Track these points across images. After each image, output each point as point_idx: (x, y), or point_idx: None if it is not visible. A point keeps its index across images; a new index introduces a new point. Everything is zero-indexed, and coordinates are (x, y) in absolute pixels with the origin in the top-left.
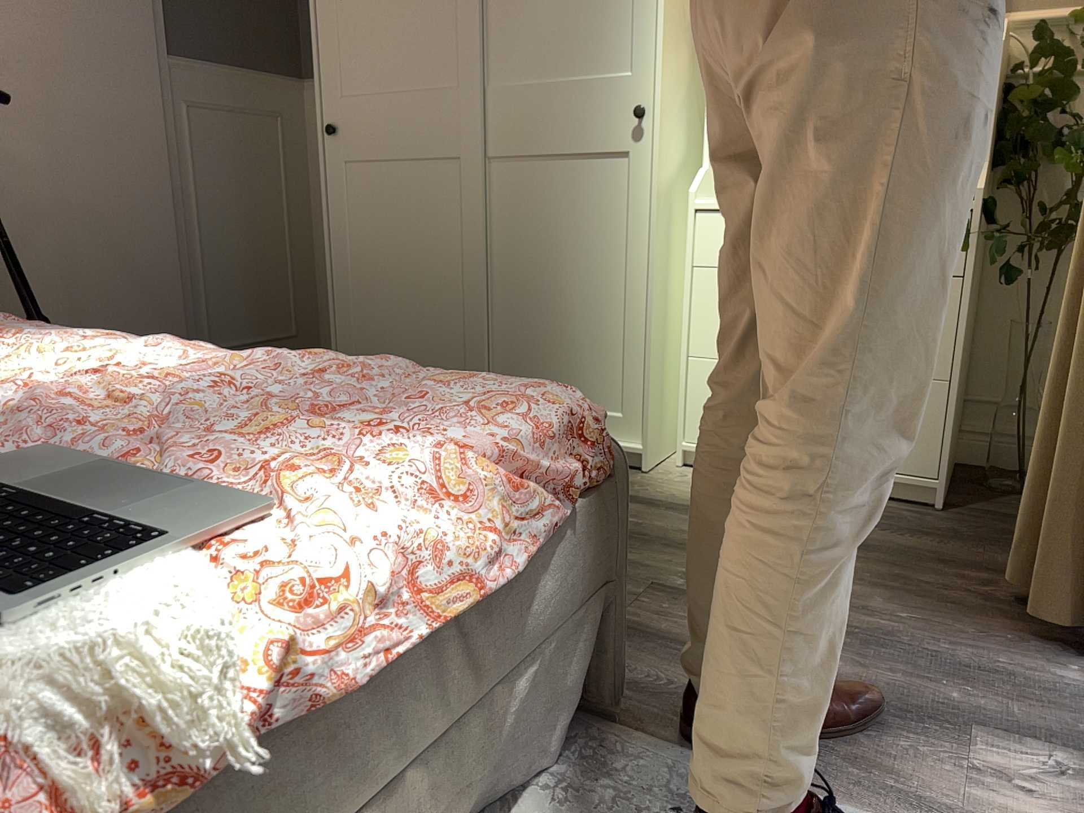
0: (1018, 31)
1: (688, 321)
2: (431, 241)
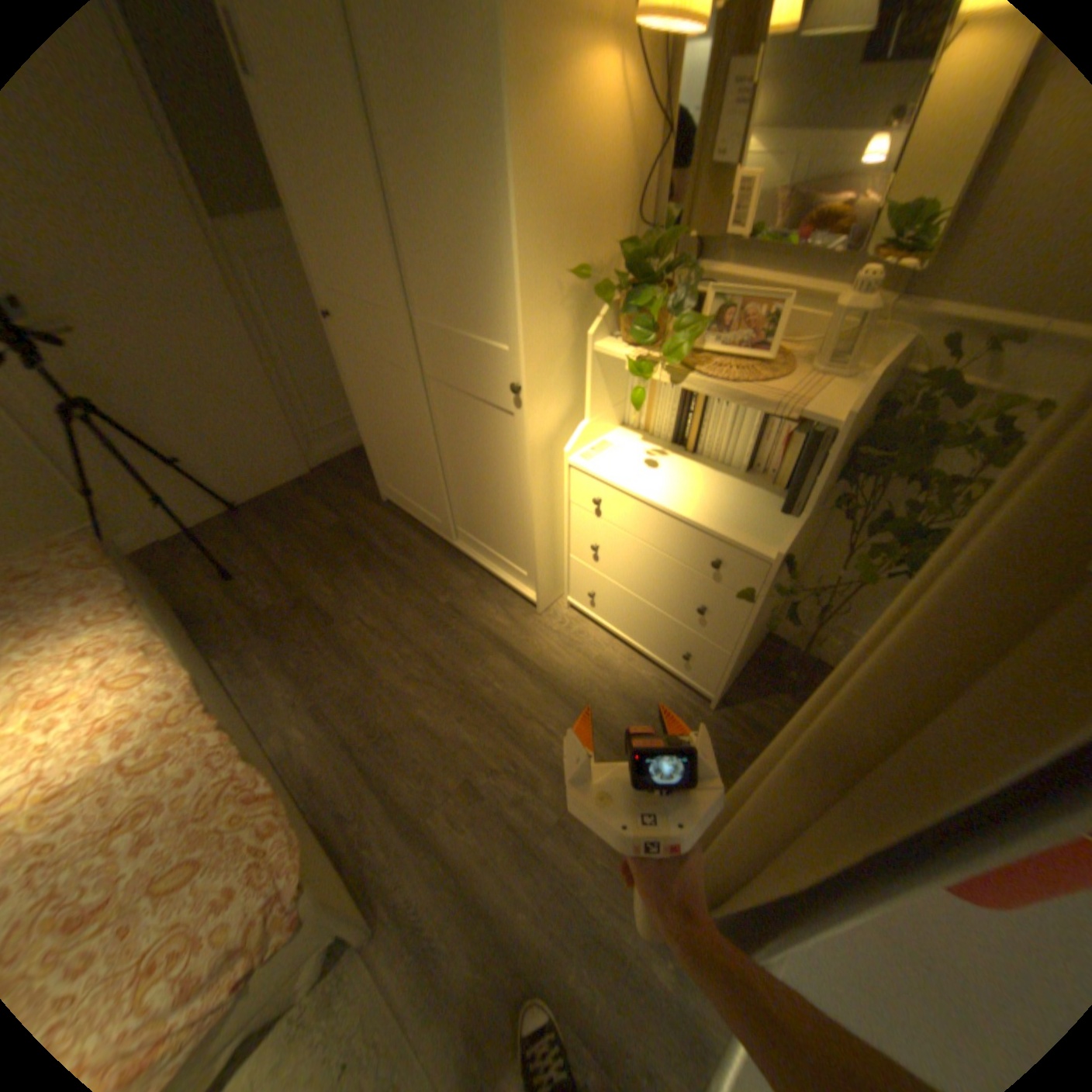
0: (935, 323)
1: (568, 535)
2: (403, 421)
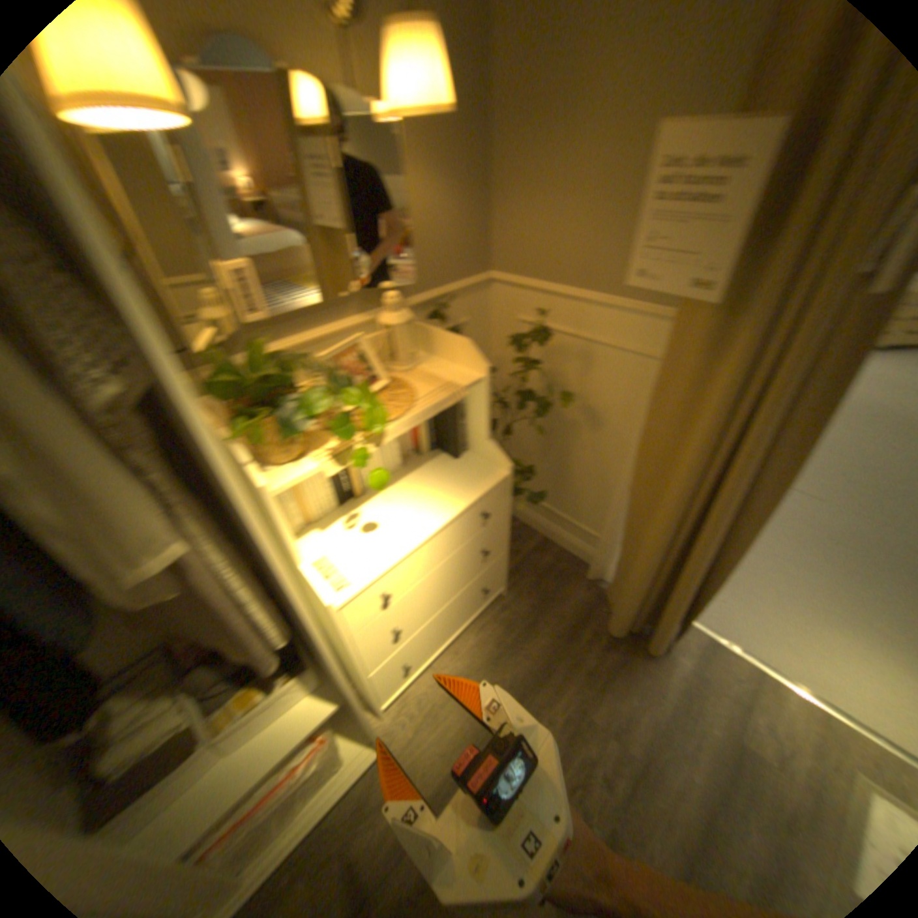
0: (413, 312)
1: (363, 664)
2: None
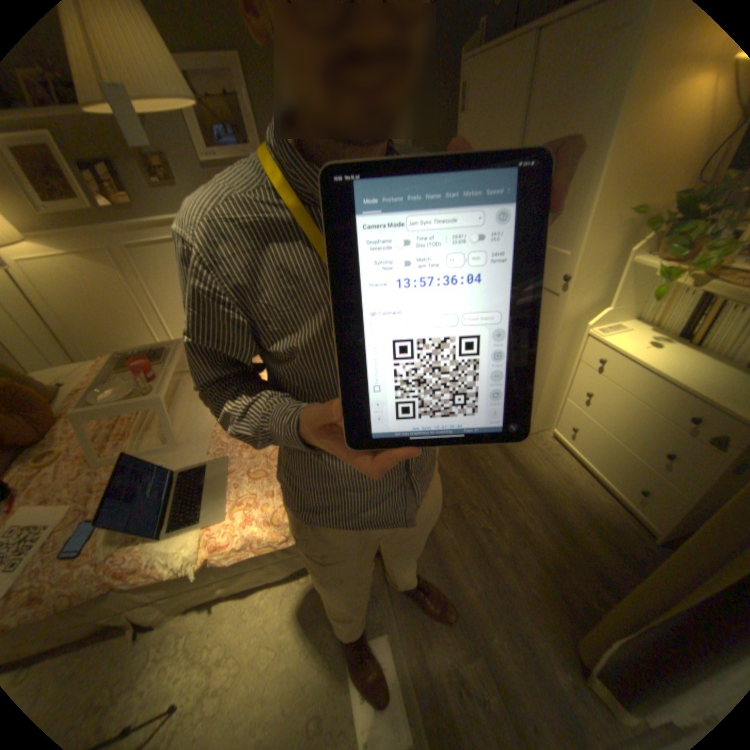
0: None
1: (571, 383)
2: None
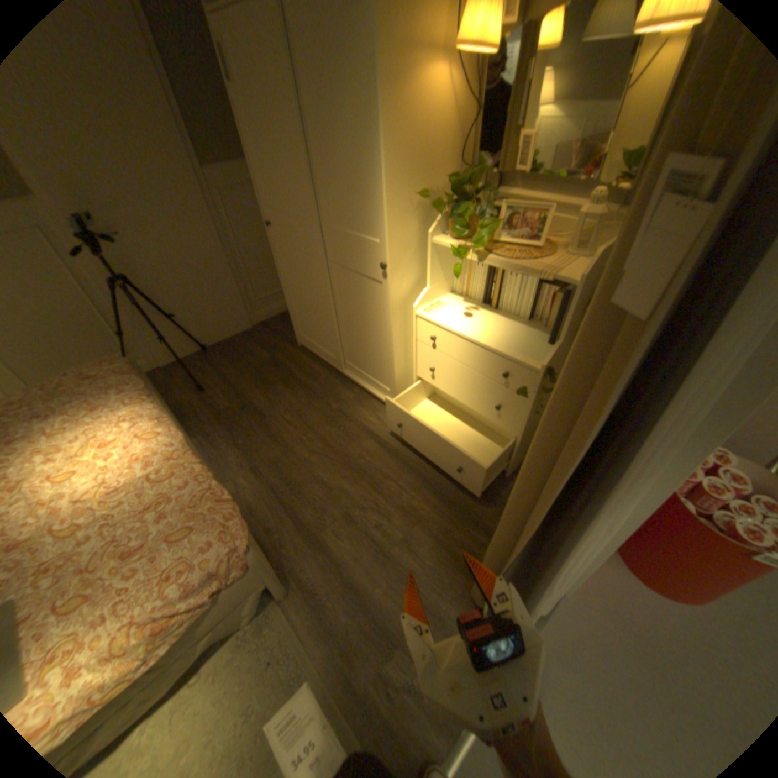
0: None
1: (416, 362)
2: (314, 291)
